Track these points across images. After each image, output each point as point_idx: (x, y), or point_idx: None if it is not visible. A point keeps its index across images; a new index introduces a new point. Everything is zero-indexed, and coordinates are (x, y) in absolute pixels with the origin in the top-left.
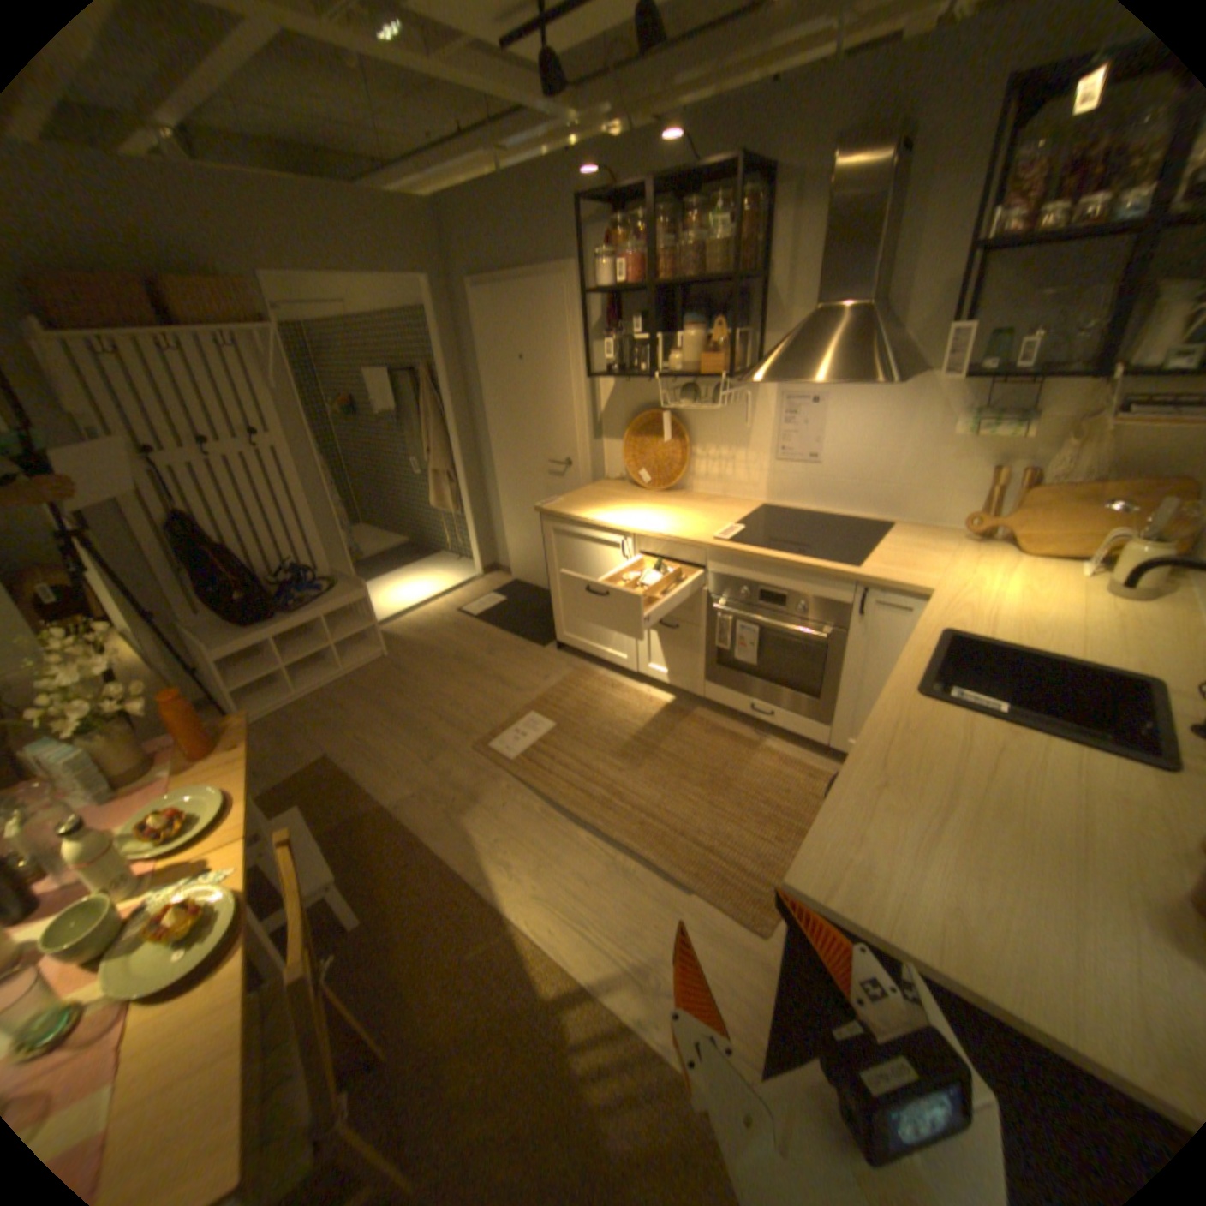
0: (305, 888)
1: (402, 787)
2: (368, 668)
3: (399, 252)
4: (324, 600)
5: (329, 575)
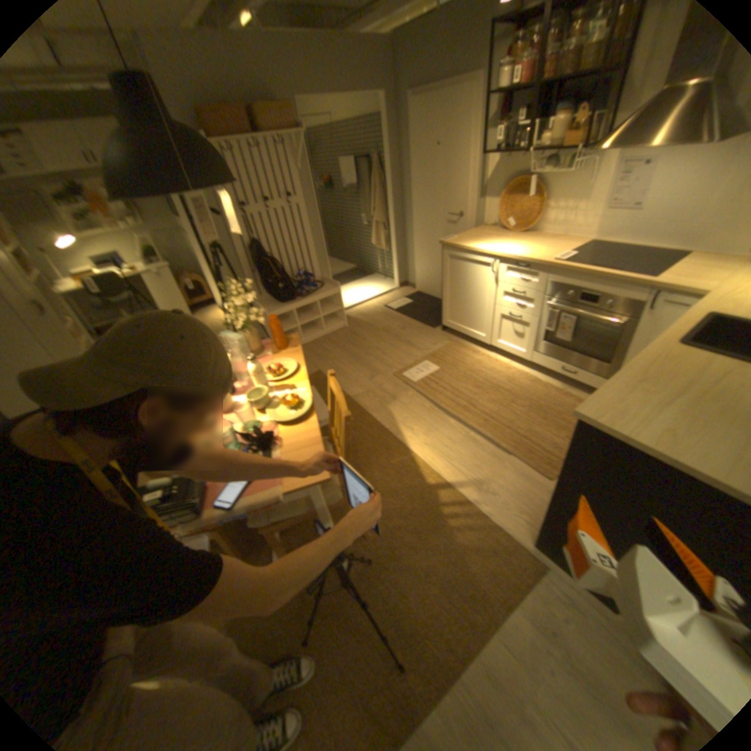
0: (321, 418)
1: (358, 389)
2: (338, 333)
3: (367, 76)
4: (320, 292)
5: (320, 281)
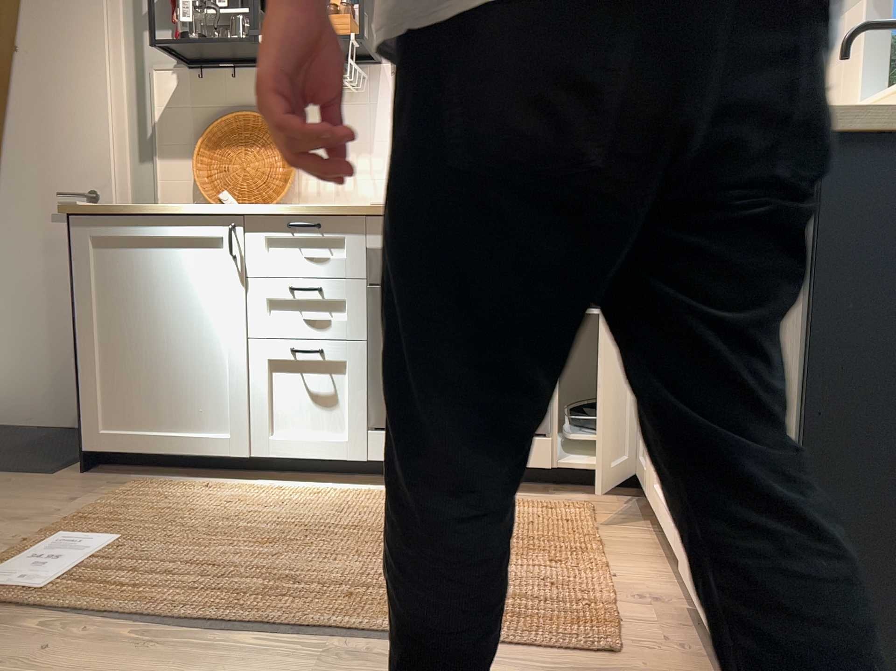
0: None
1: None
2: None
3: None
4: None
5: None
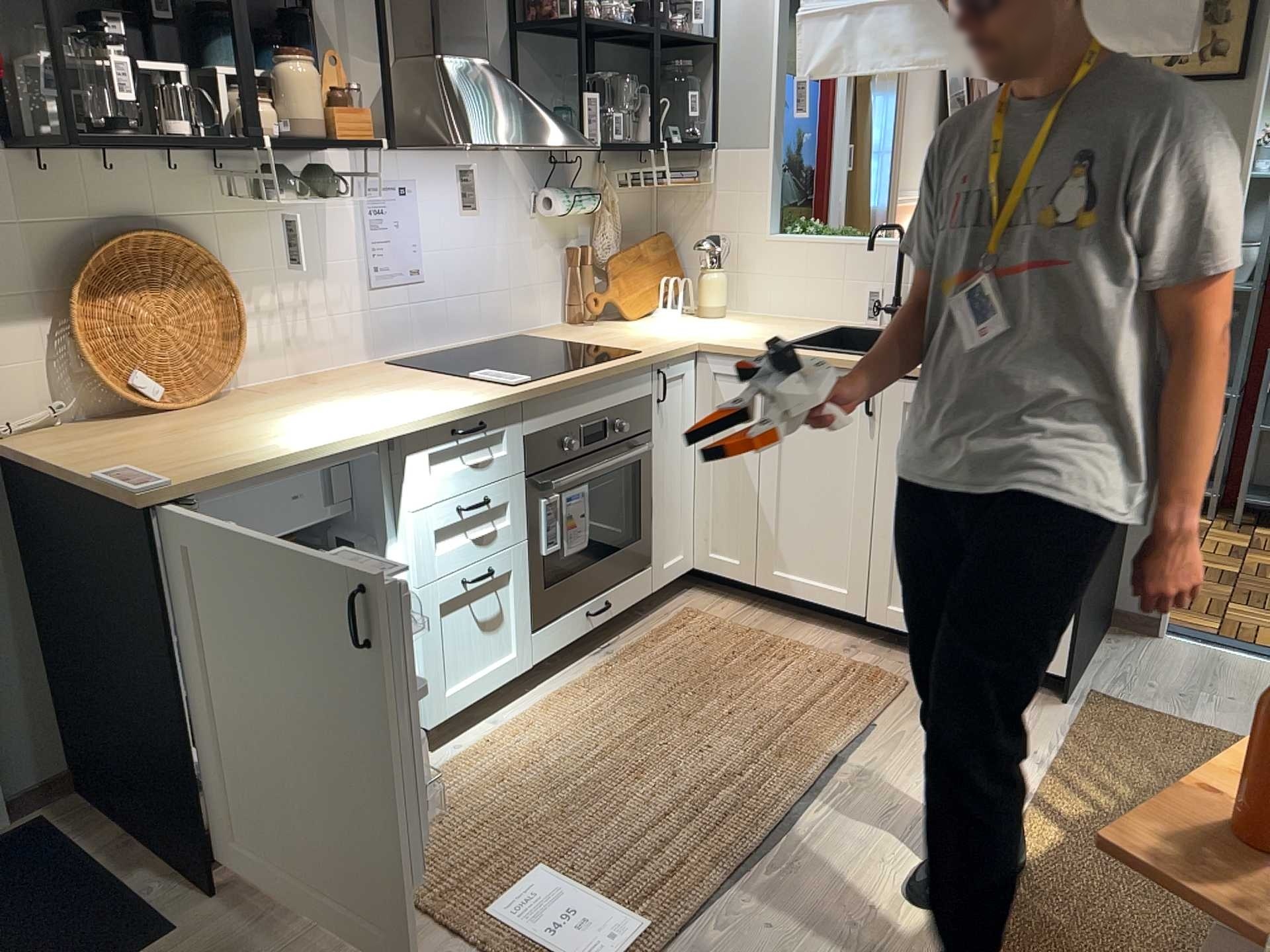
0: None
1: None
2: None
3: None
4: None
5: None
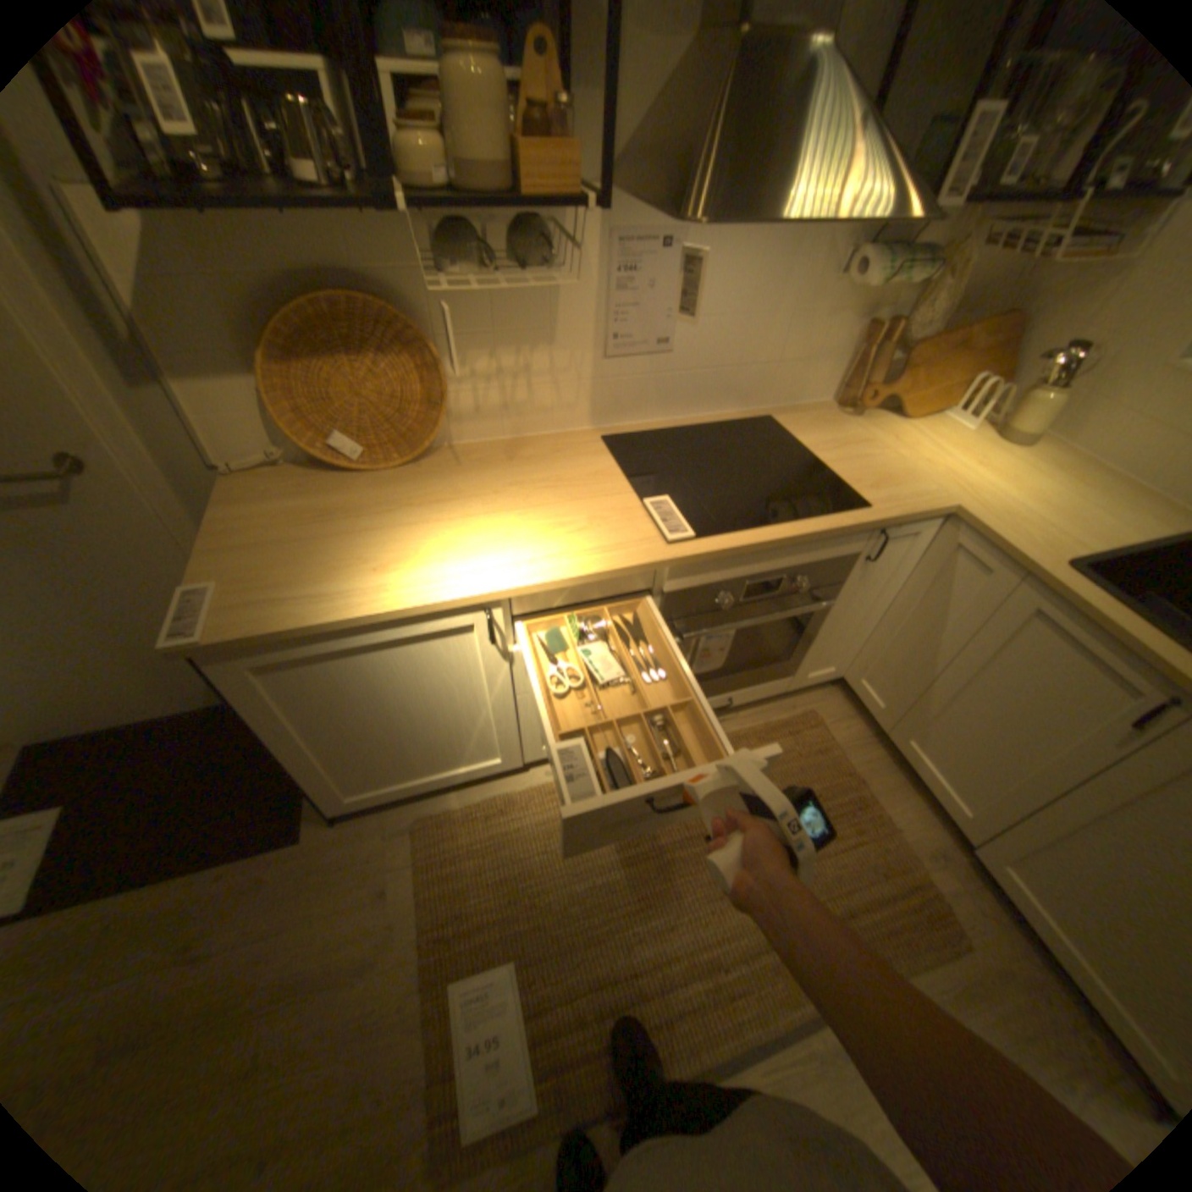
0: None
1: None
2: None
3: None
4: None
5: None
